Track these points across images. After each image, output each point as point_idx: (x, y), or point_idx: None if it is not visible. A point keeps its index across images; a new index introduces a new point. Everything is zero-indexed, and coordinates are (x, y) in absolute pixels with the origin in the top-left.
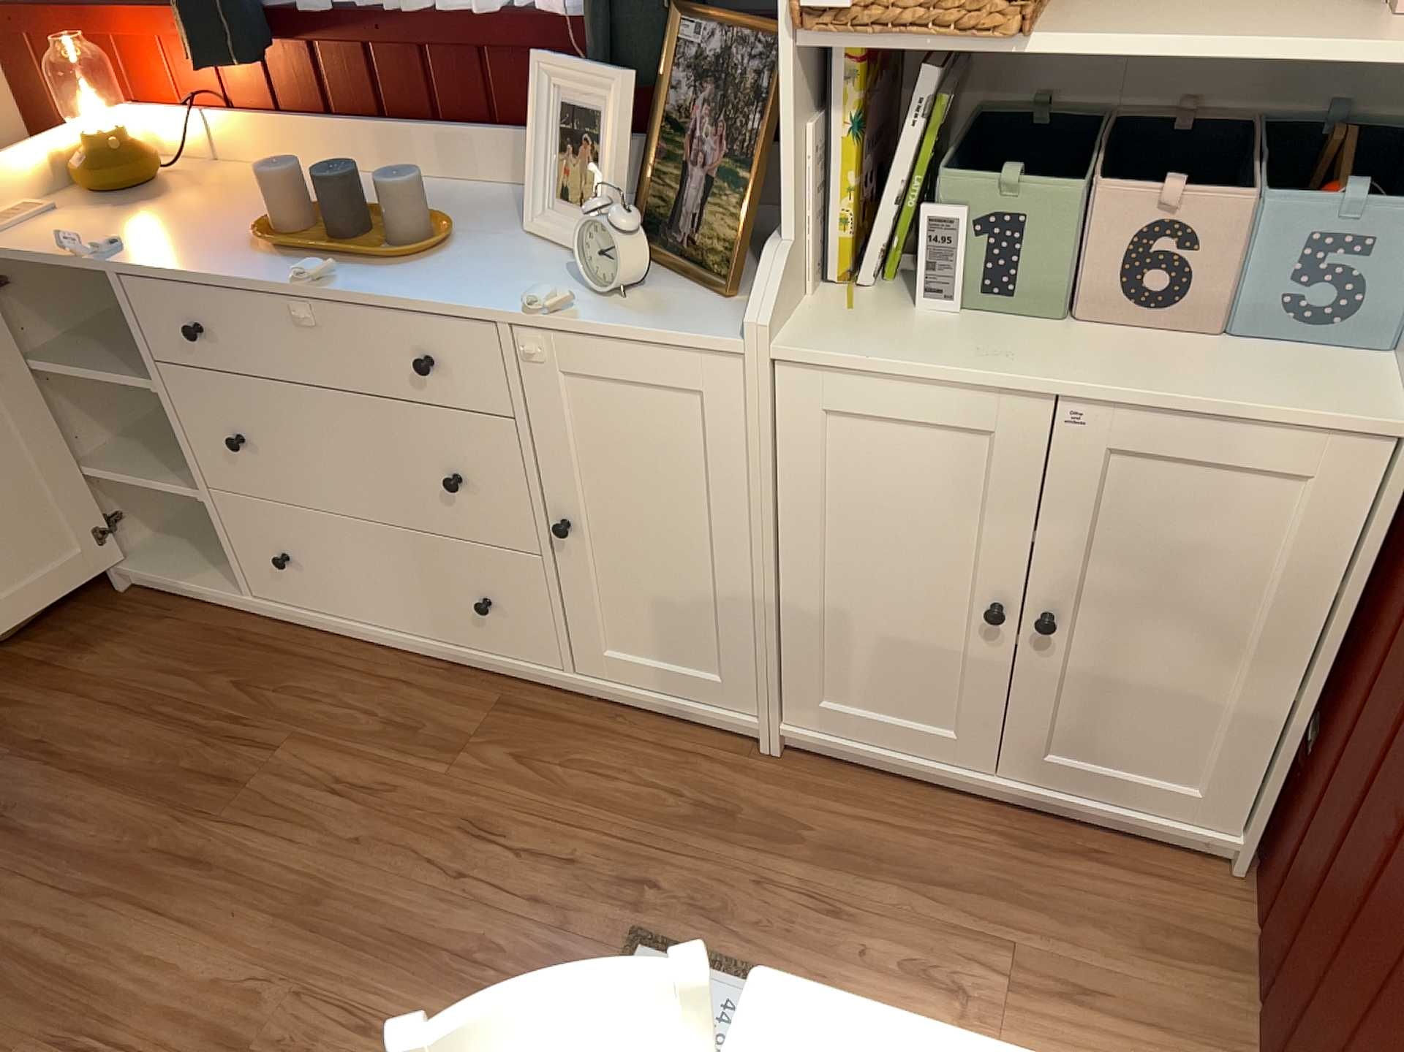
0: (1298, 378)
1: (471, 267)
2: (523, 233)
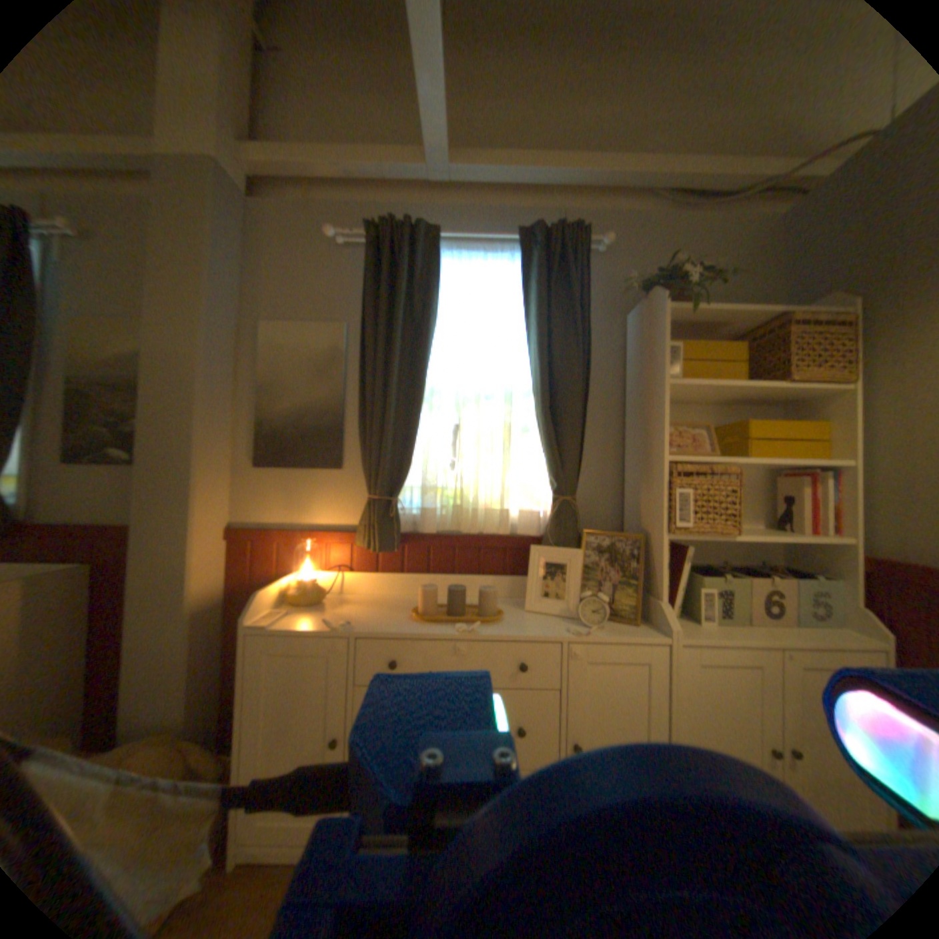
0: (839, 635)
1: (517, 622)
2: (517, 609)
